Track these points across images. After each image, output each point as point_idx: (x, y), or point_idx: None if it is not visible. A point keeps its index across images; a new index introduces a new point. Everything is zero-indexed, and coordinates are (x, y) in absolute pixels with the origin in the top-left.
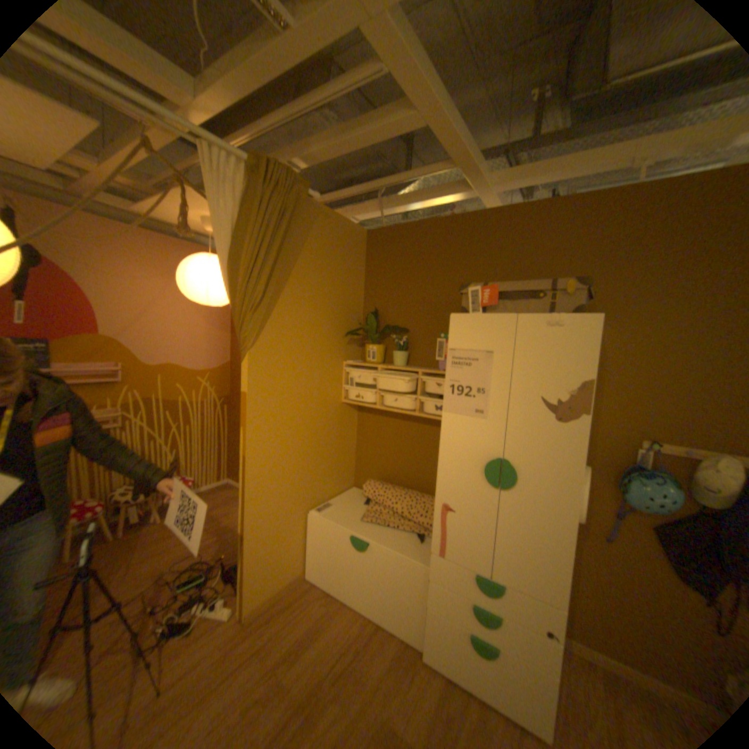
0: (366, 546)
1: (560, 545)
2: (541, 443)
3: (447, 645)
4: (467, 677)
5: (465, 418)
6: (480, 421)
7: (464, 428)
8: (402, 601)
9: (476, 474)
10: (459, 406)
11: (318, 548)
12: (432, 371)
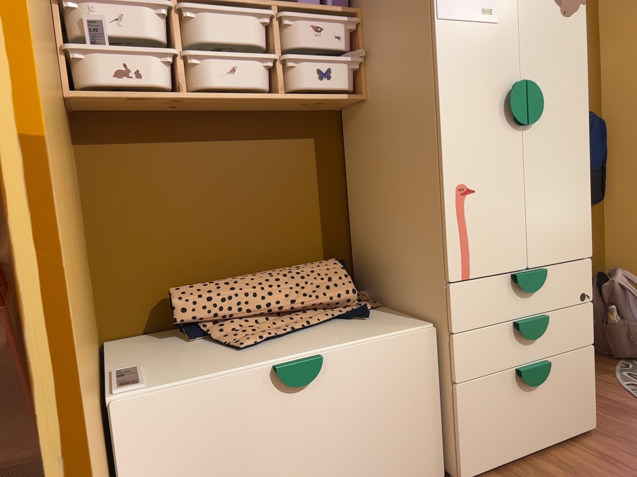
0: (318, 363)
1: (580, 177)
2: (553, 49)
3: (489, 418)
4: (517, 438)
5: (469, 25)
6: (489, 27)
7: (470, 44)
8: (399, 421)
9: (494, 116)
10: (459, 5)
11: (167, 476)
12: (297, 2)
